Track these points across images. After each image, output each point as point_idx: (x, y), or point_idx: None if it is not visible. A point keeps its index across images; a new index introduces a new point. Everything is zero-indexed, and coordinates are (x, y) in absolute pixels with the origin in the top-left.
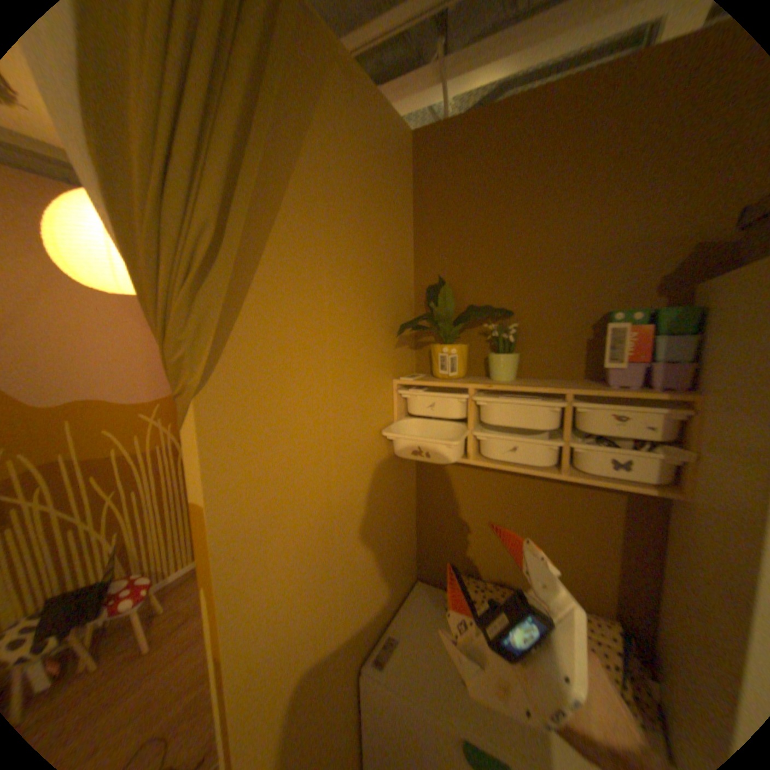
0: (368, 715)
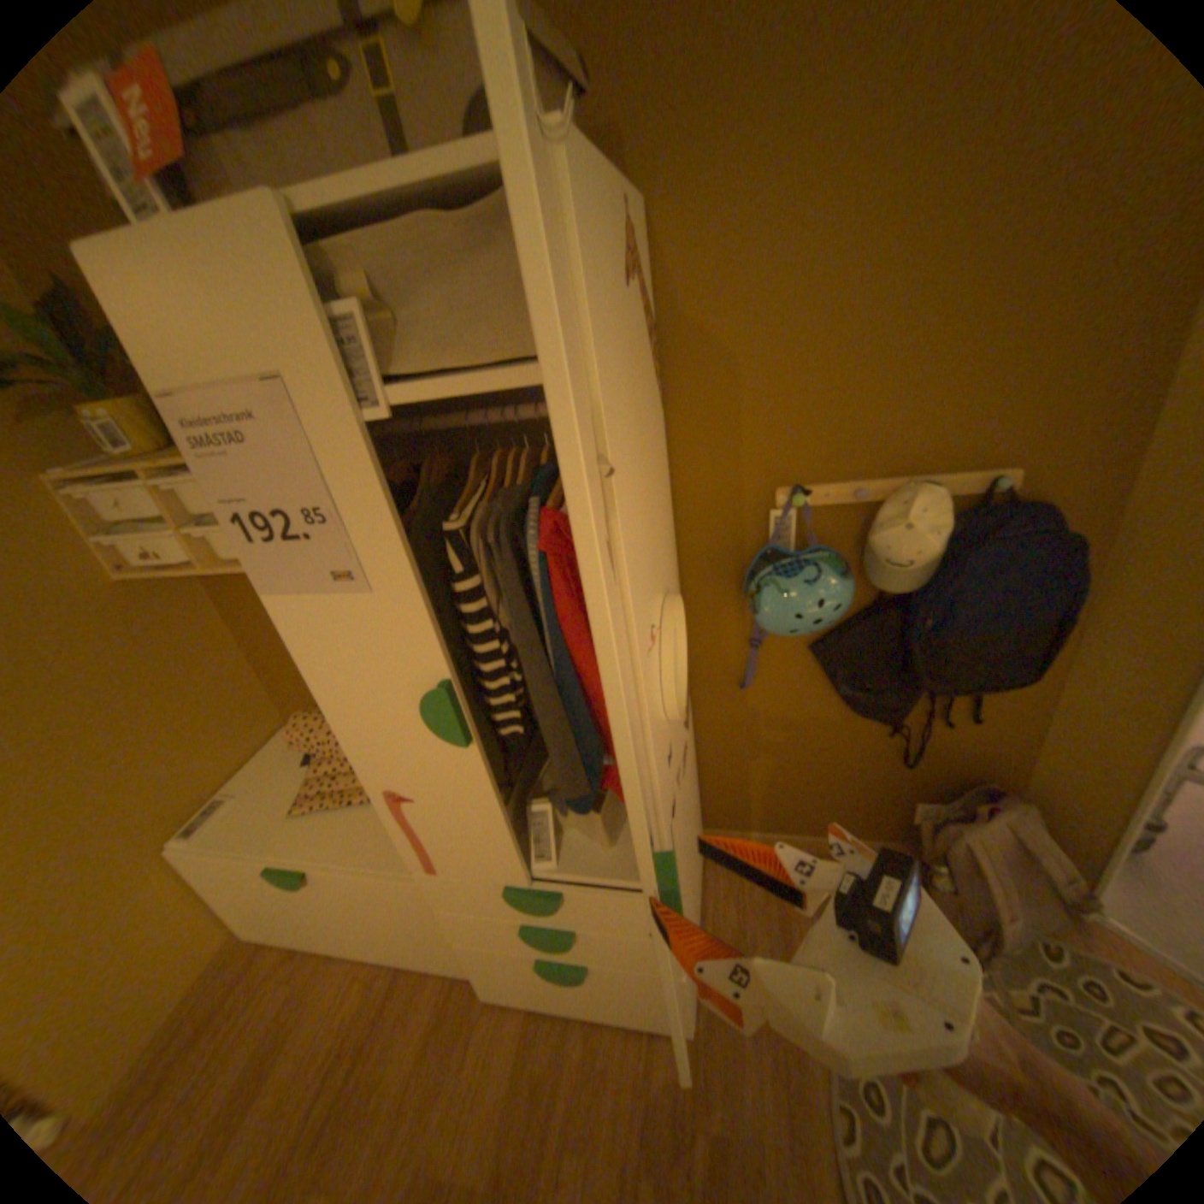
0: (196, 886)
